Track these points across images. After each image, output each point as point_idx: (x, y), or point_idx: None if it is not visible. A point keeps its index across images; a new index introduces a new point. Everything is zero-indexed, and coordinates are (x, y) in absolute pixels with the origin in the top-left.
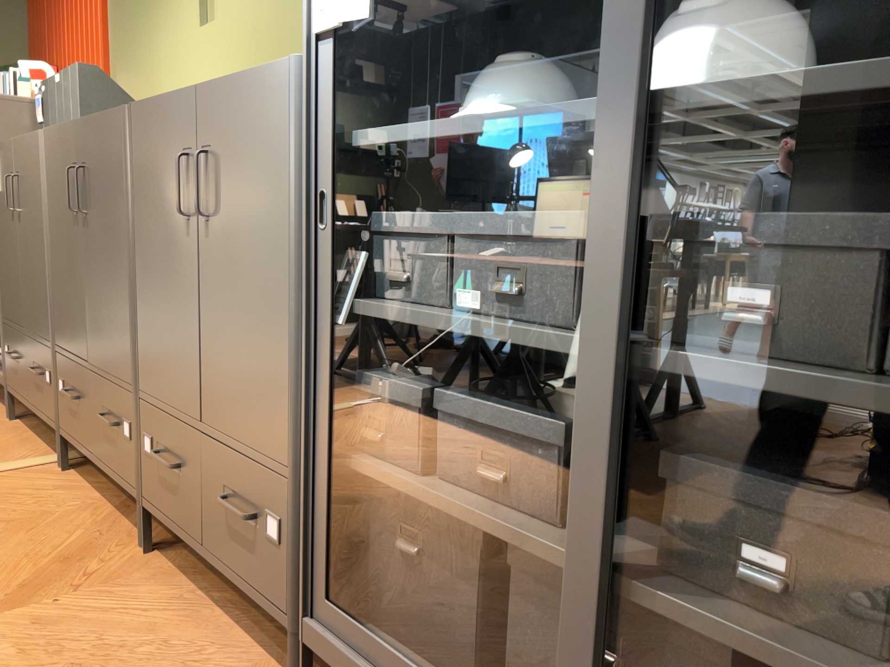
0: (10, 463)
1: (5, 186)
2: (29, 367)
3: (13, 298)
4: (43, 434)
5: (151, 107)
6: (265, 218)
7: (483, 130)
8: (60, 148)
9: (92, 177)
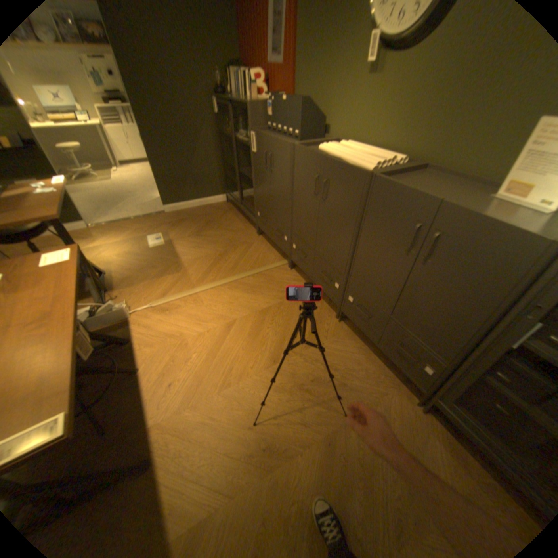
0: (273, 265)
1: (262, 153)
2: (273, 228)
3: (264, 199)
4: (273, 246)
5: (395, 186)
6: (481, 288)
7: None
8: (308, 160)
9: (333, 188)
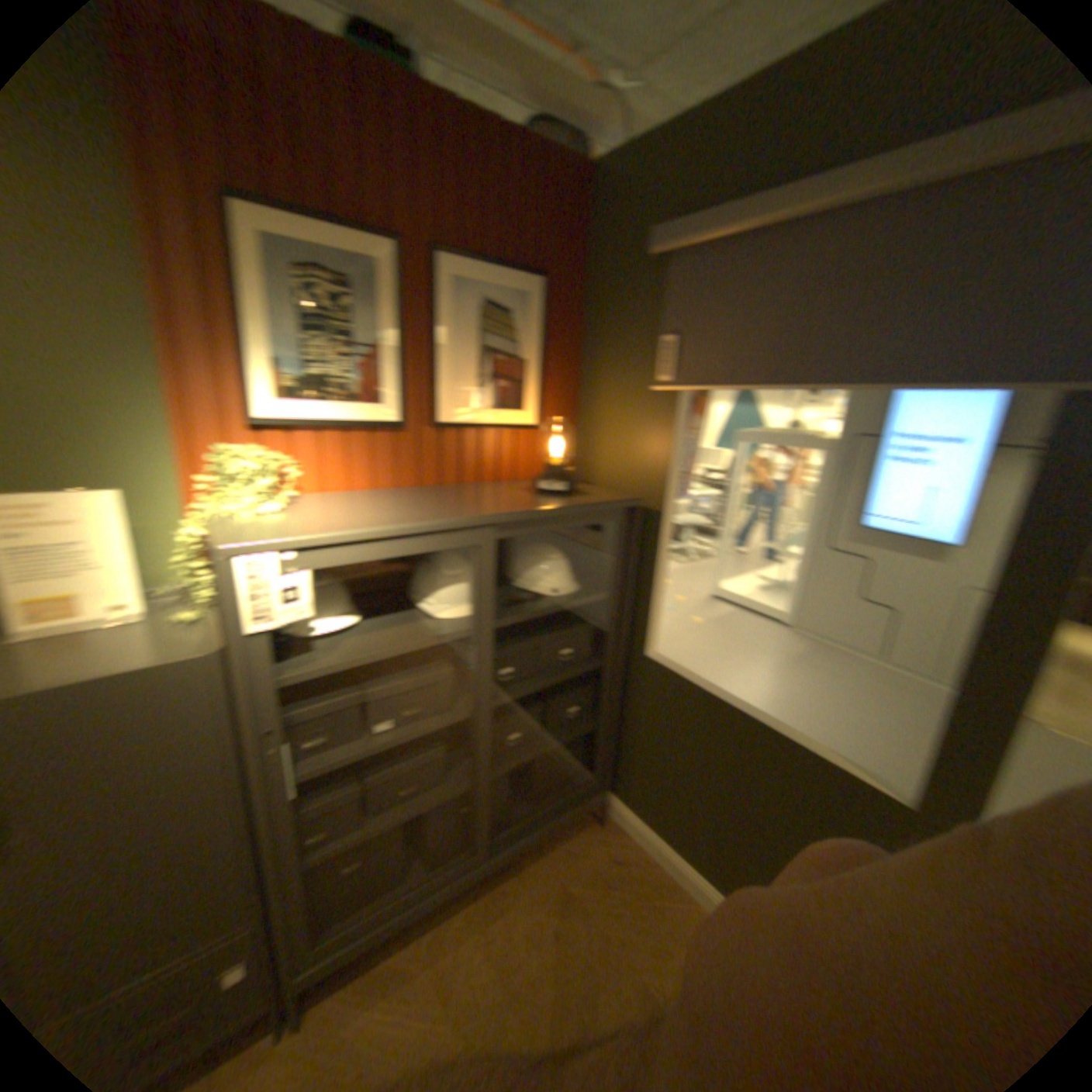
0: None
1: None
2: None
3: None
4: None
5: None
6: (171, 783)
7: (394, 653)
8: None
9: None
